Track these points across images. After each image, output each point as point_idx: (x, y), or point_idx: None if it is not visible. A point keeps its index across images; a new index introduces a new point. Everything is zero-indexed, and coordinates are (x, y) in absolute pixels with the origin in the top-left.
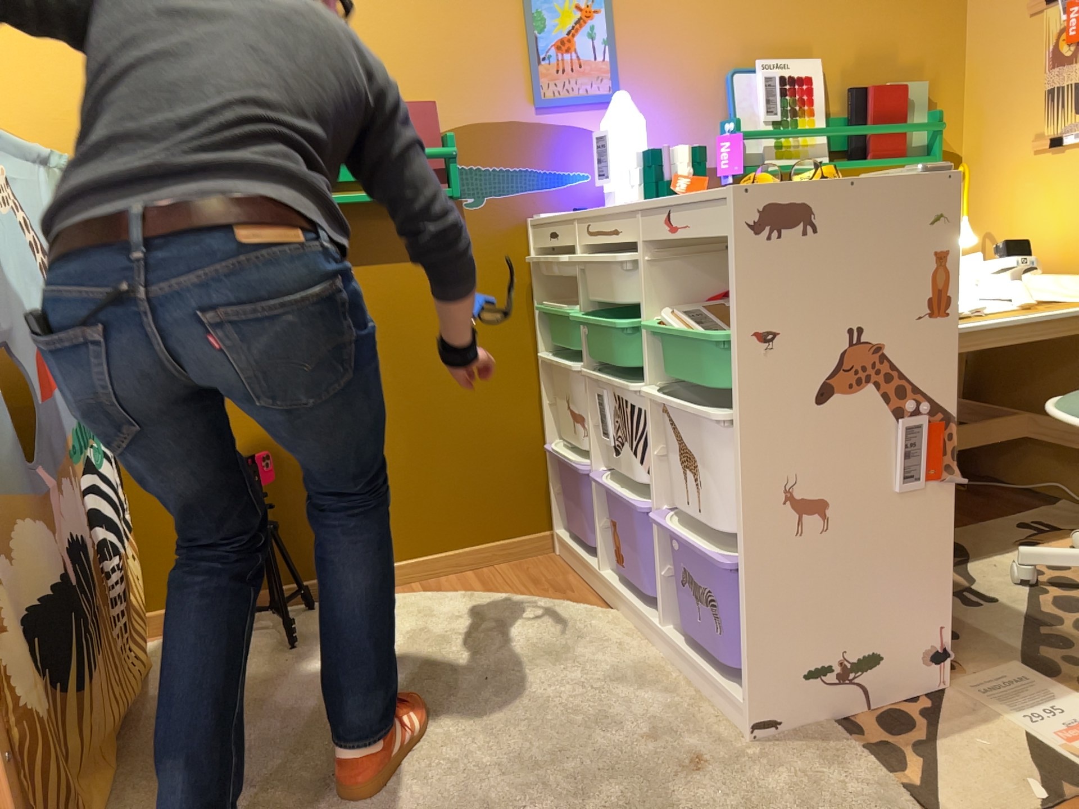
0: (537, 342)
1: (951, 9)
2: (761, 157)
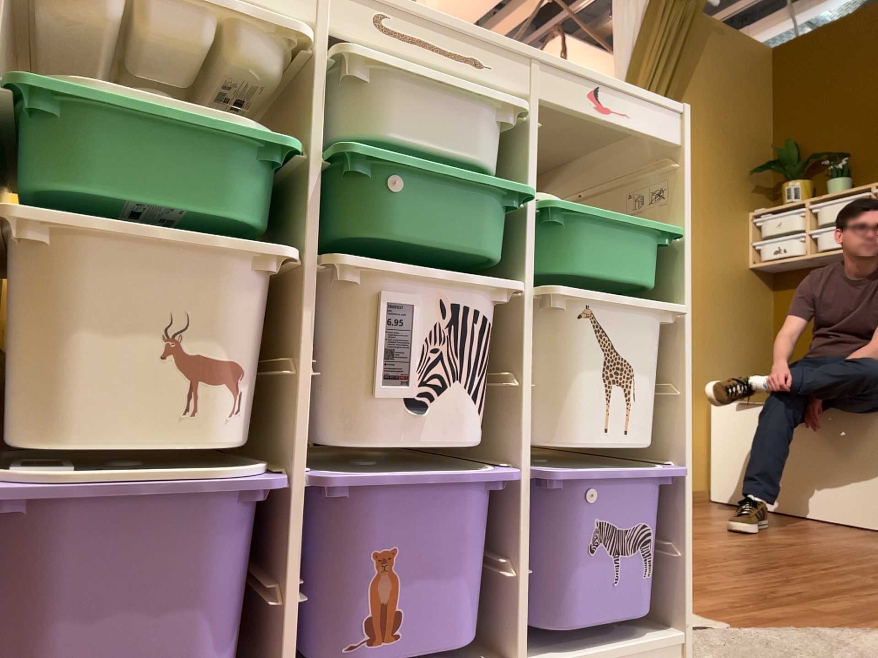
0: None
1: None
2: None
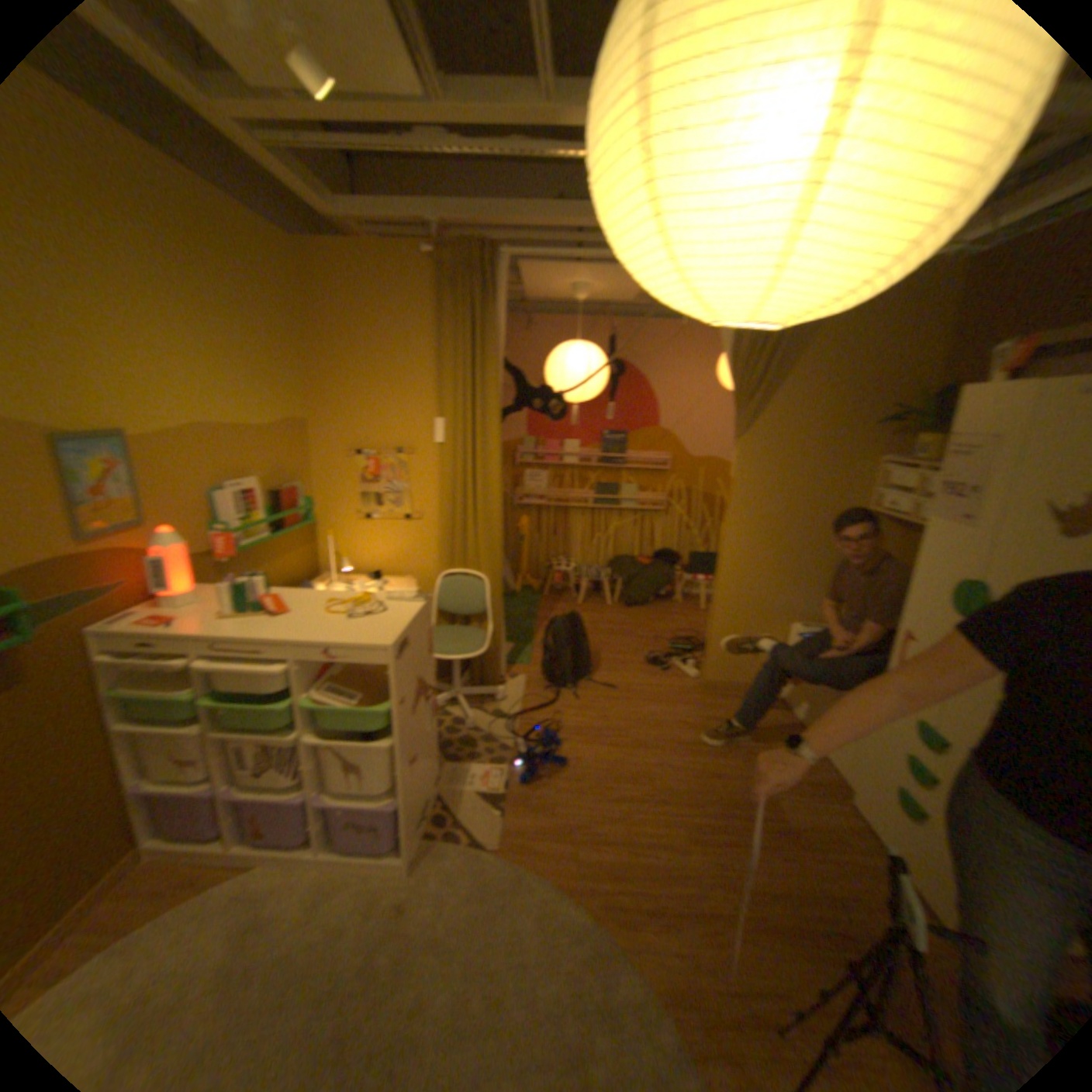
0: (108, 719)
1: (306, 442)
2: (241, 541)
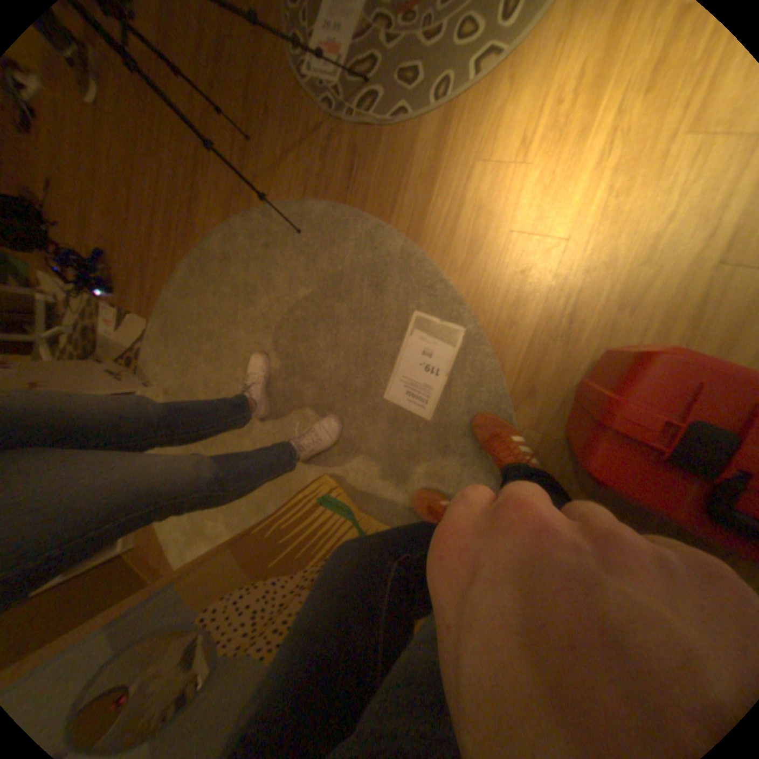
0: None
1: None
2: None
